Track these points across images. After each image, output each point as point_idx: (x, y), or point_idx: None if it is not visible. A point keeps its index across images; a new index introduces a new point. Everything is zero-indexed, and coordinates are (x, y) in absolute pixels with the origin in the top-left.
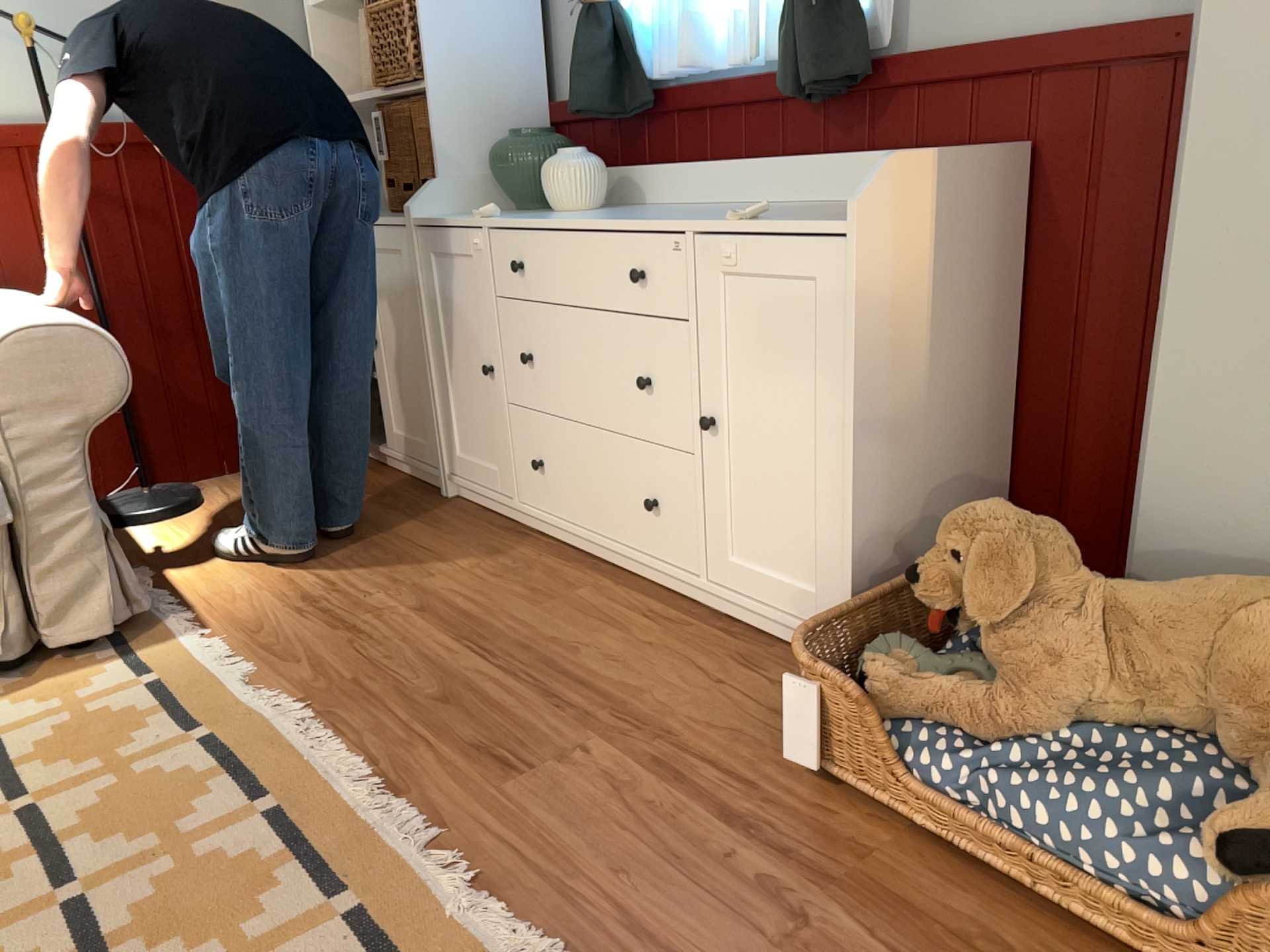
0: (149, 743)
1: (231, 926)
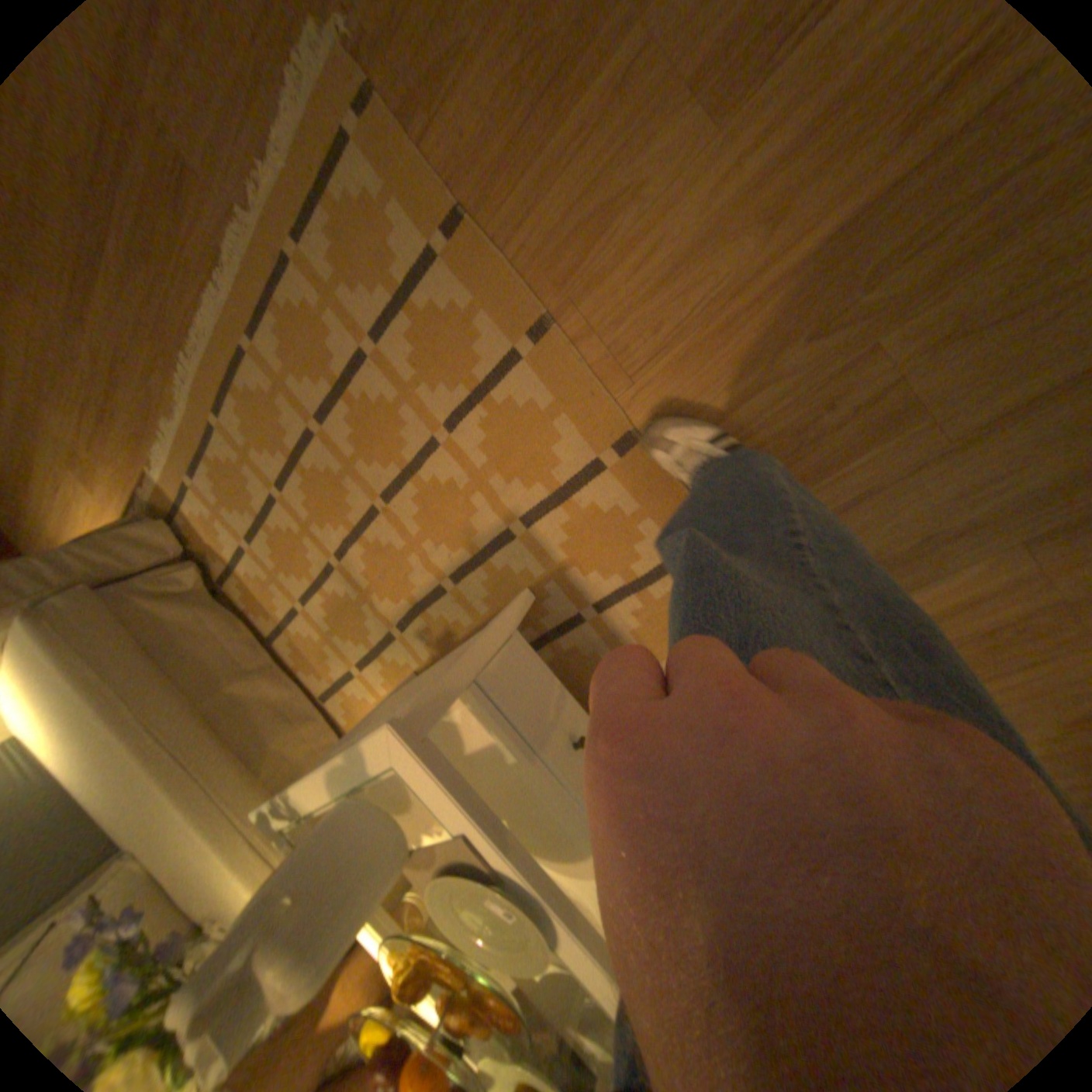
0: (222, 446)
1: (310, 314)
